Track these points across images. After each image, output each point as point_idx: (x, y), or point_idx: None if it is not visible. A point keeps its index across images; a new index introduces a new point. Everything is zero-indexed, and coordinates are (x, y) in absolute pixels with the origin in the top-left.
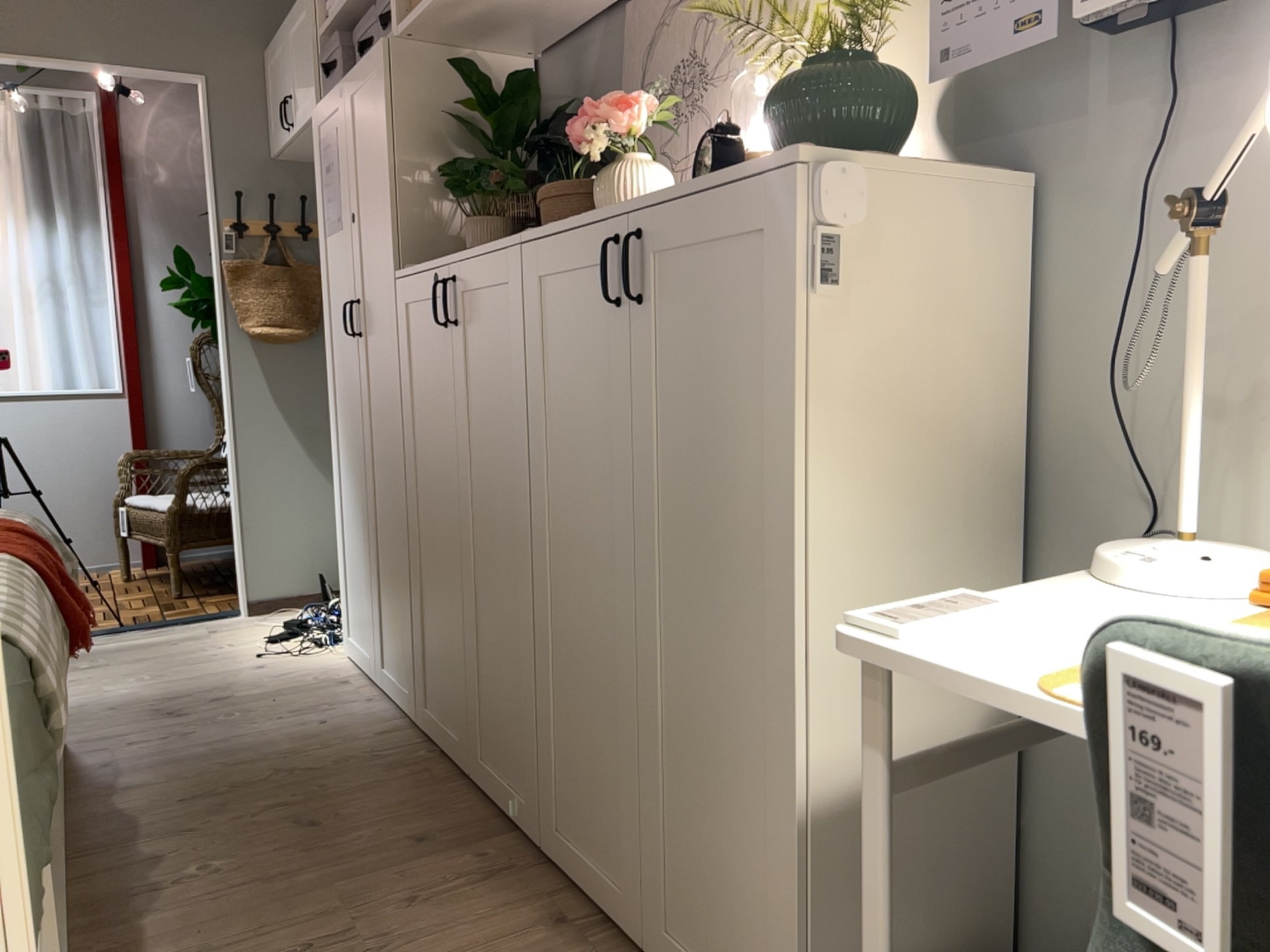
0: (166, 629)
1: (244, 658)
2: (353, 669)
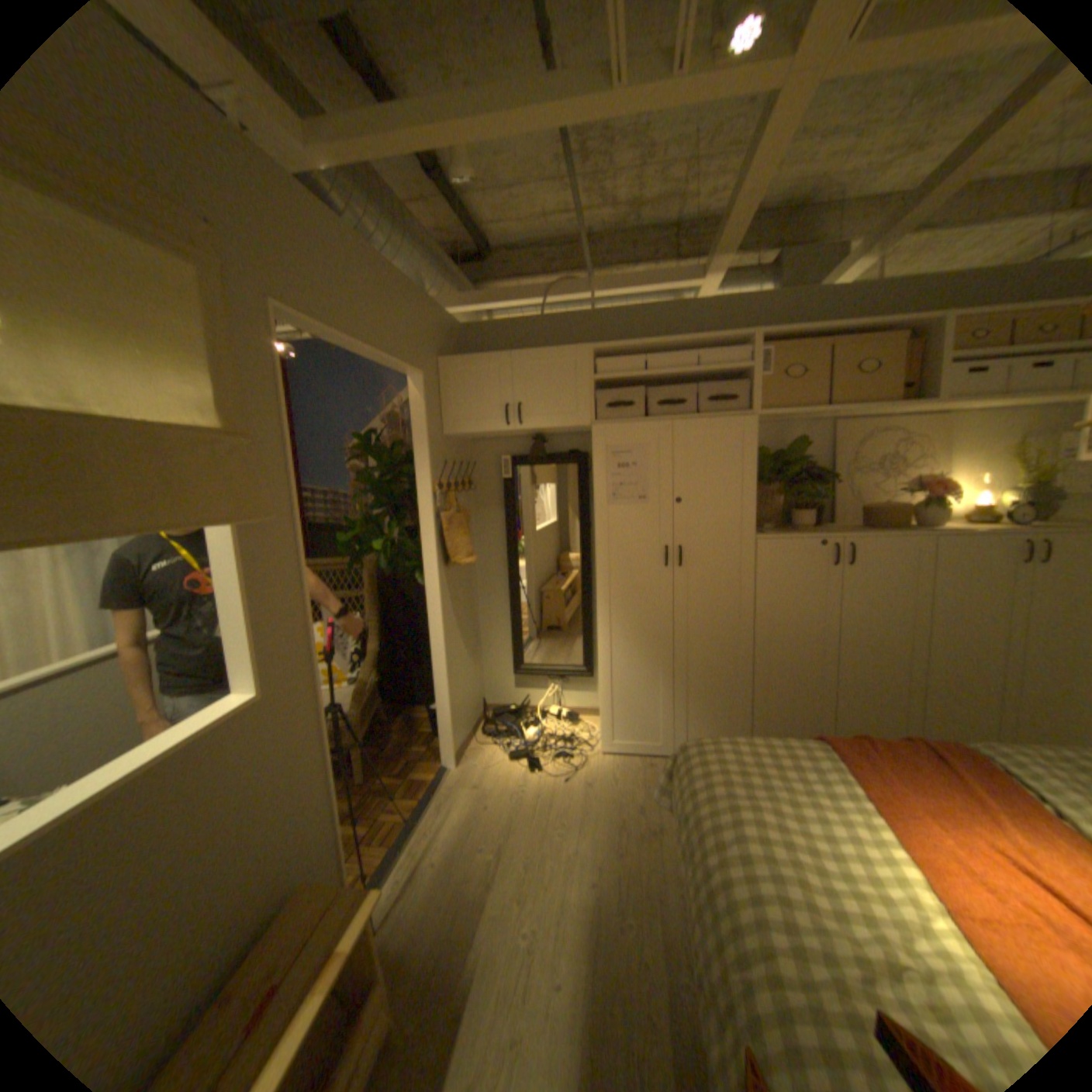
0: (437, 807)
1: (561, 788)
2: (631, 759)
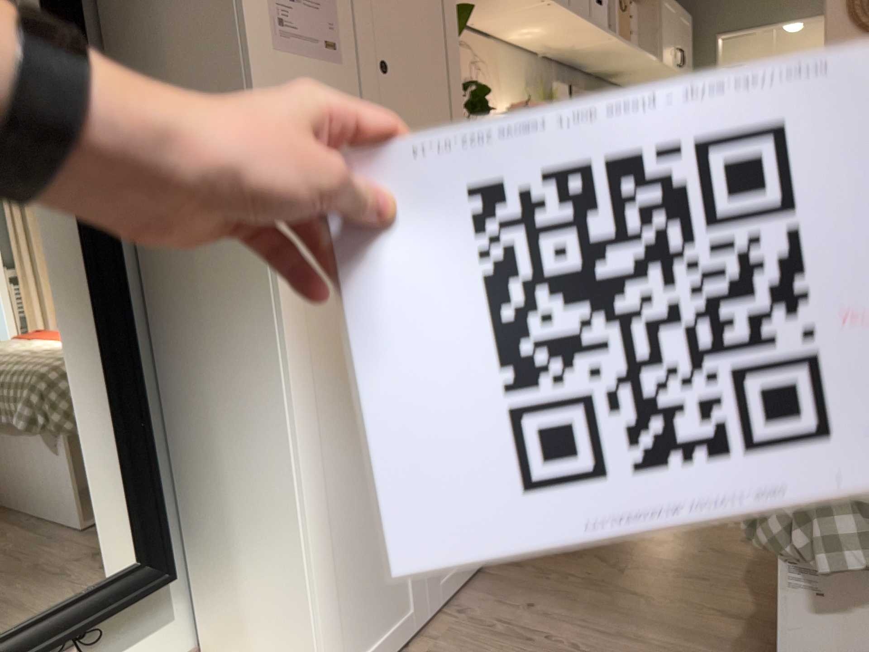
0: None
1: None
2: None
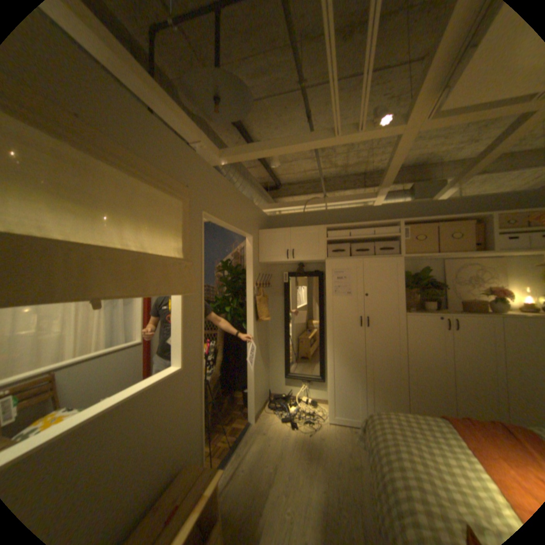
0: (245, 443)
1: (307, 440)
2: (344, 428)
